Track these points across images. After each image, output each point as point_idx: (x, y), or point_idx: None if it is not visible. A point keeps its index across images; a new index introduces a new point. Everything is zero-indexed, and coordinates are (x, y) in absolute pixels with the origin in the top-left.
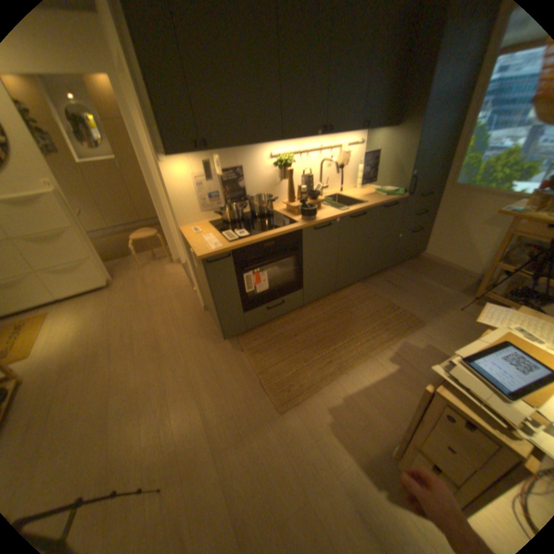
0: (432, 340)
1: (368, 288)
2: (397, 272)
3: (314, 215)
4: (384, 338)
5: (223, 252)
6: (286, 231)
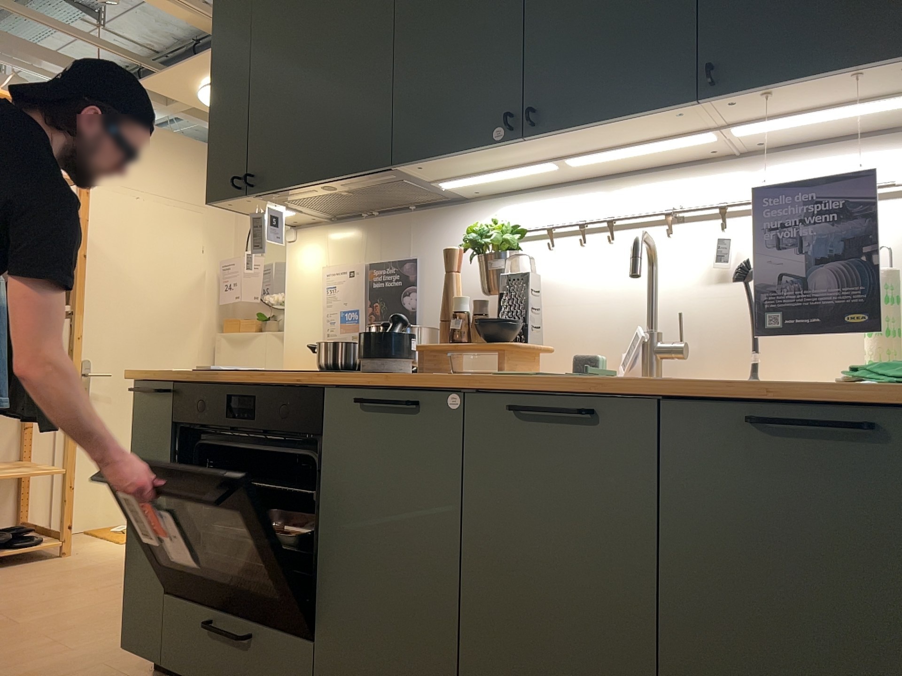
0: None
1: None
2: None
3: (388, 361)
4: None
5: (158, 377)
6: (287, 380)
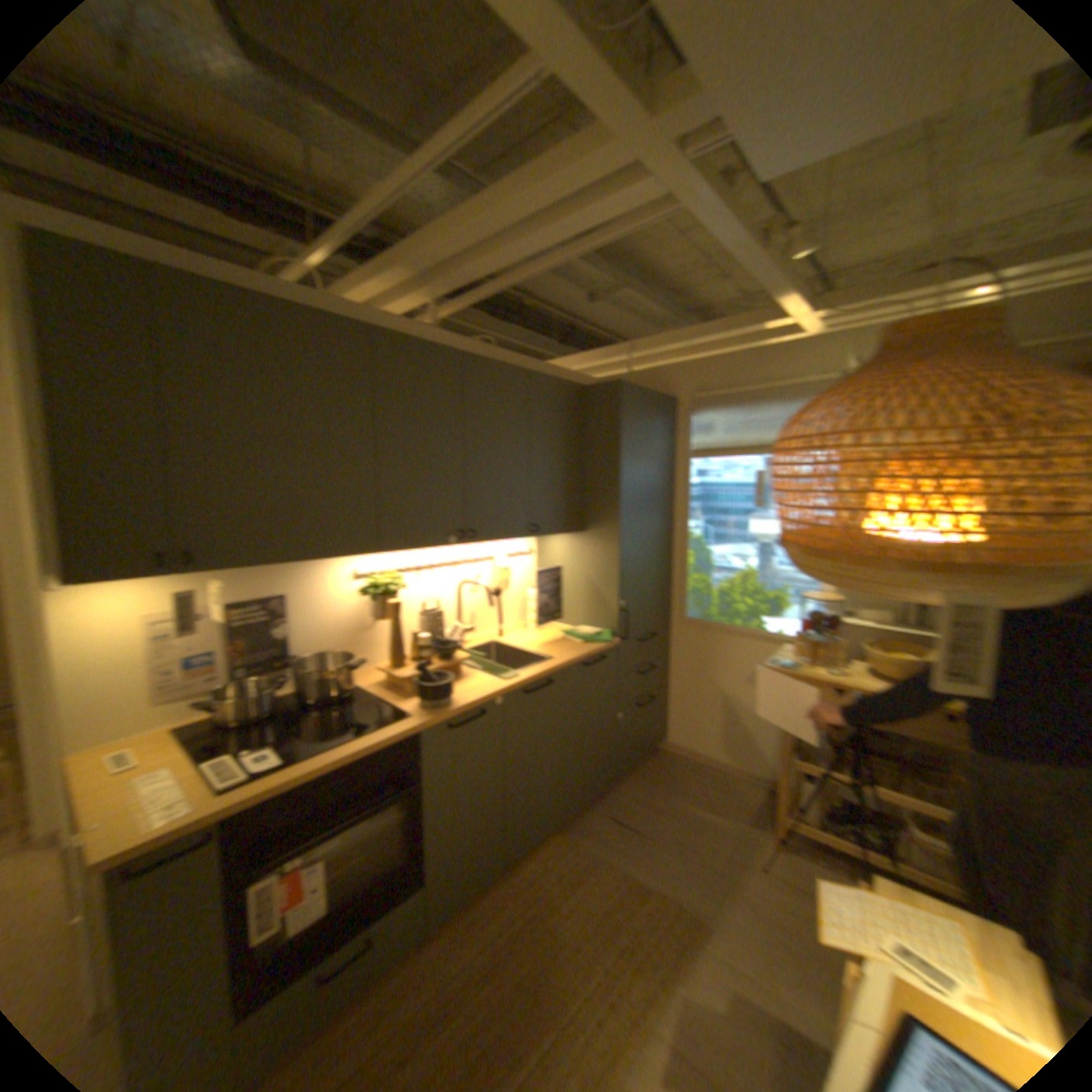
0: (735, 976)
1: (578, 847)
2: (627, 793)
3: (446, 695)
4: (636, 1000)
5: (187, 830)
6: (380, 742)
